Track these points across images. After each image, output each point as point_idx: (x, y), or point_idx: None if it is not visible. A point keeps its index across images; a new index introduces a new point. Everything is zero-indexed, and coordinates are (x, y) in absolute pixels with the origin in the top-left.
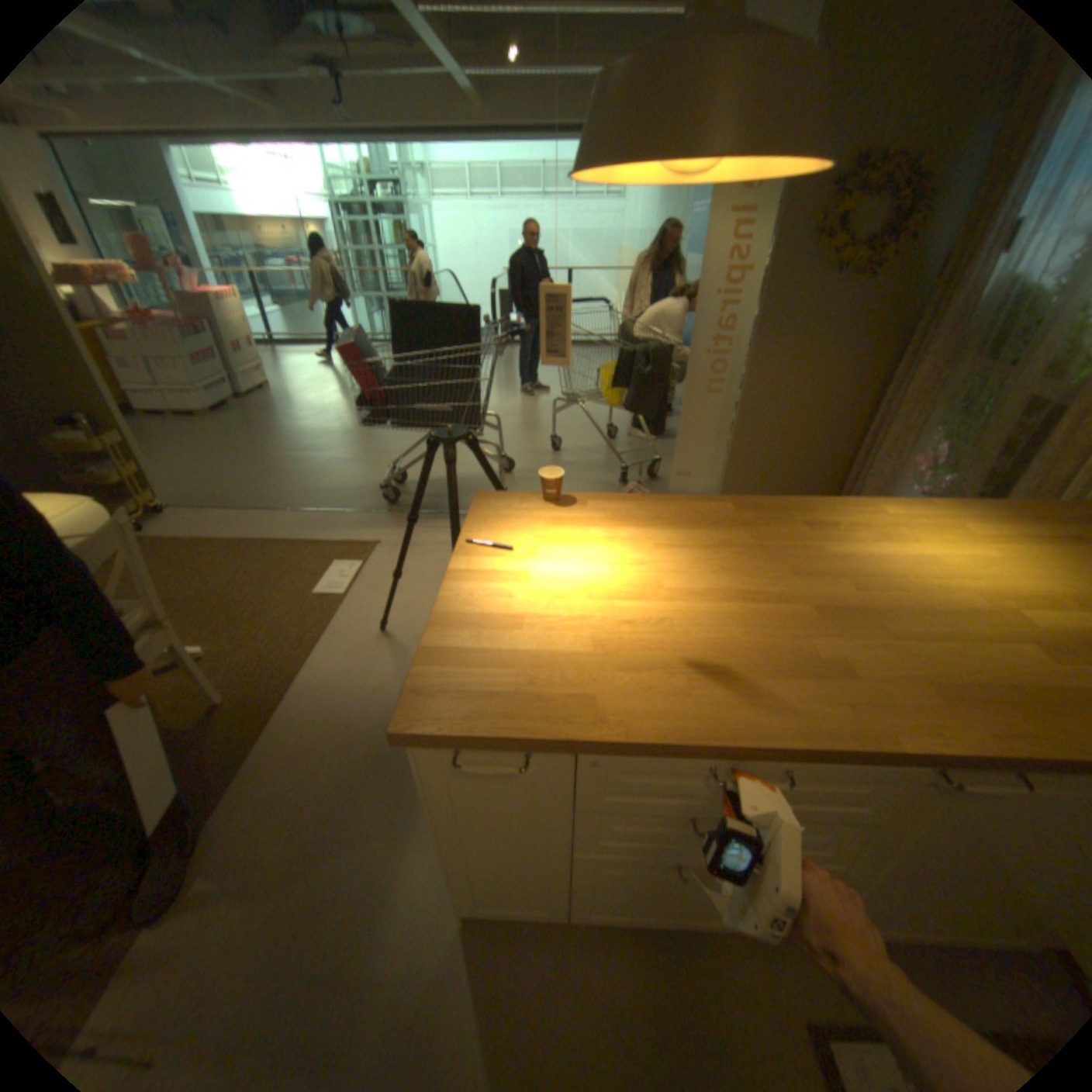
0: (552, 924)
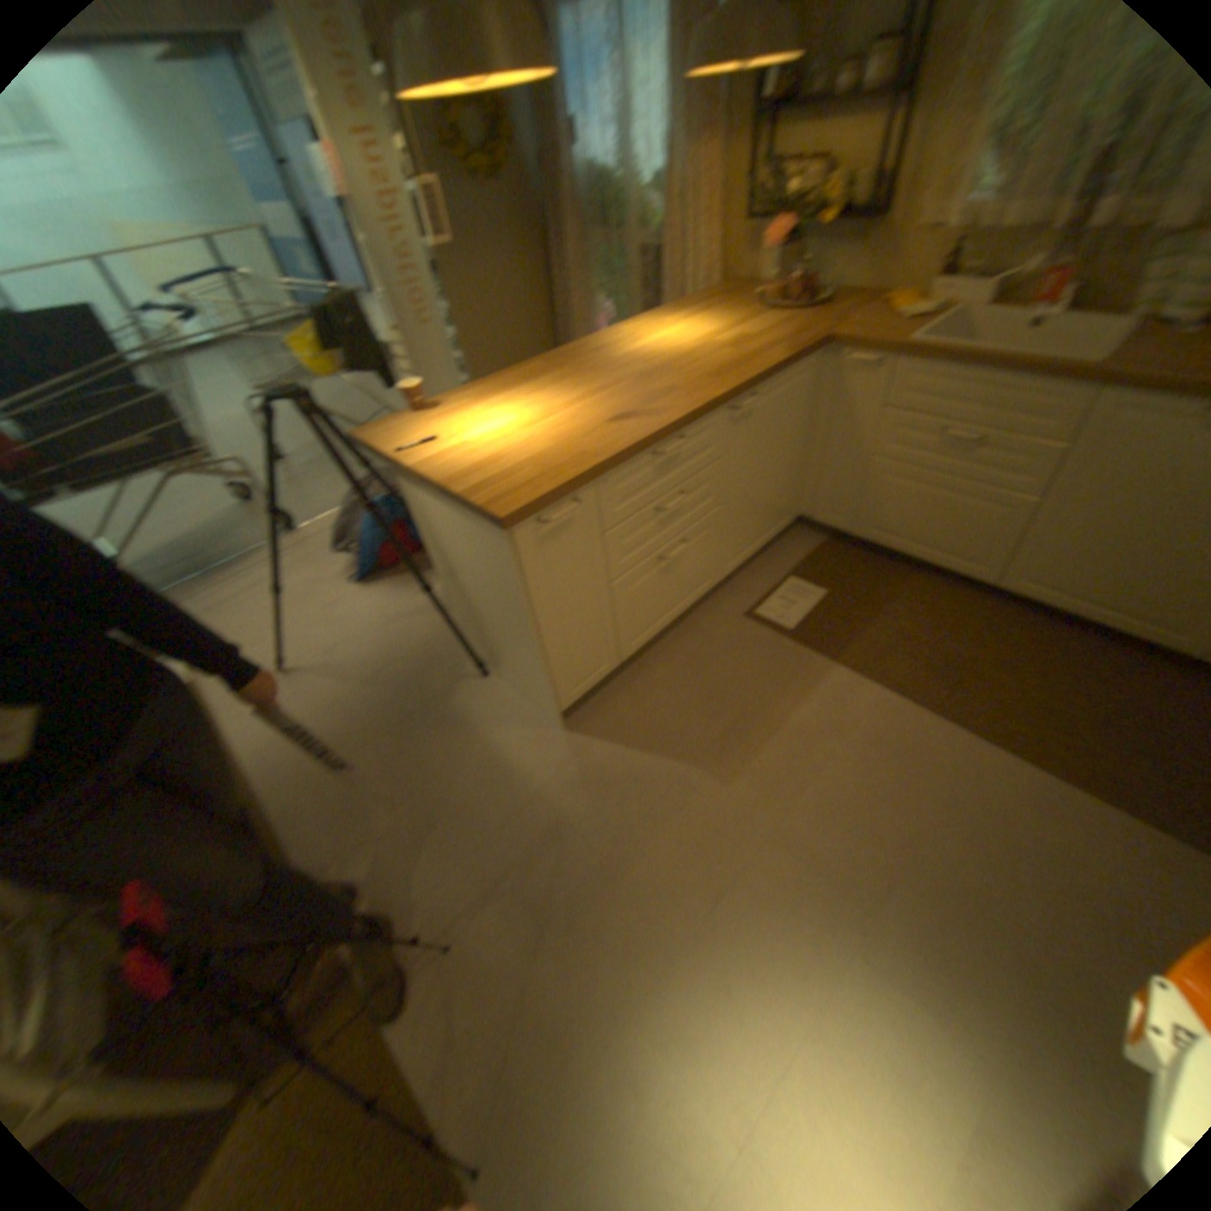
0: (613, 669)
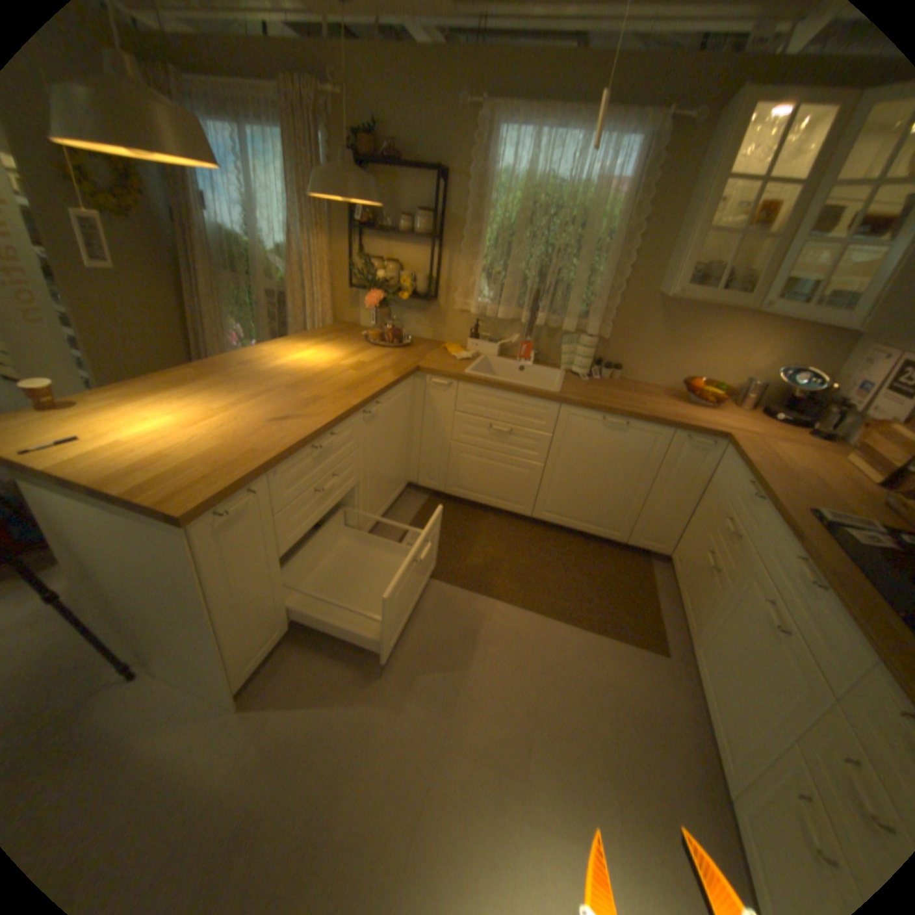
0: (281, 637)
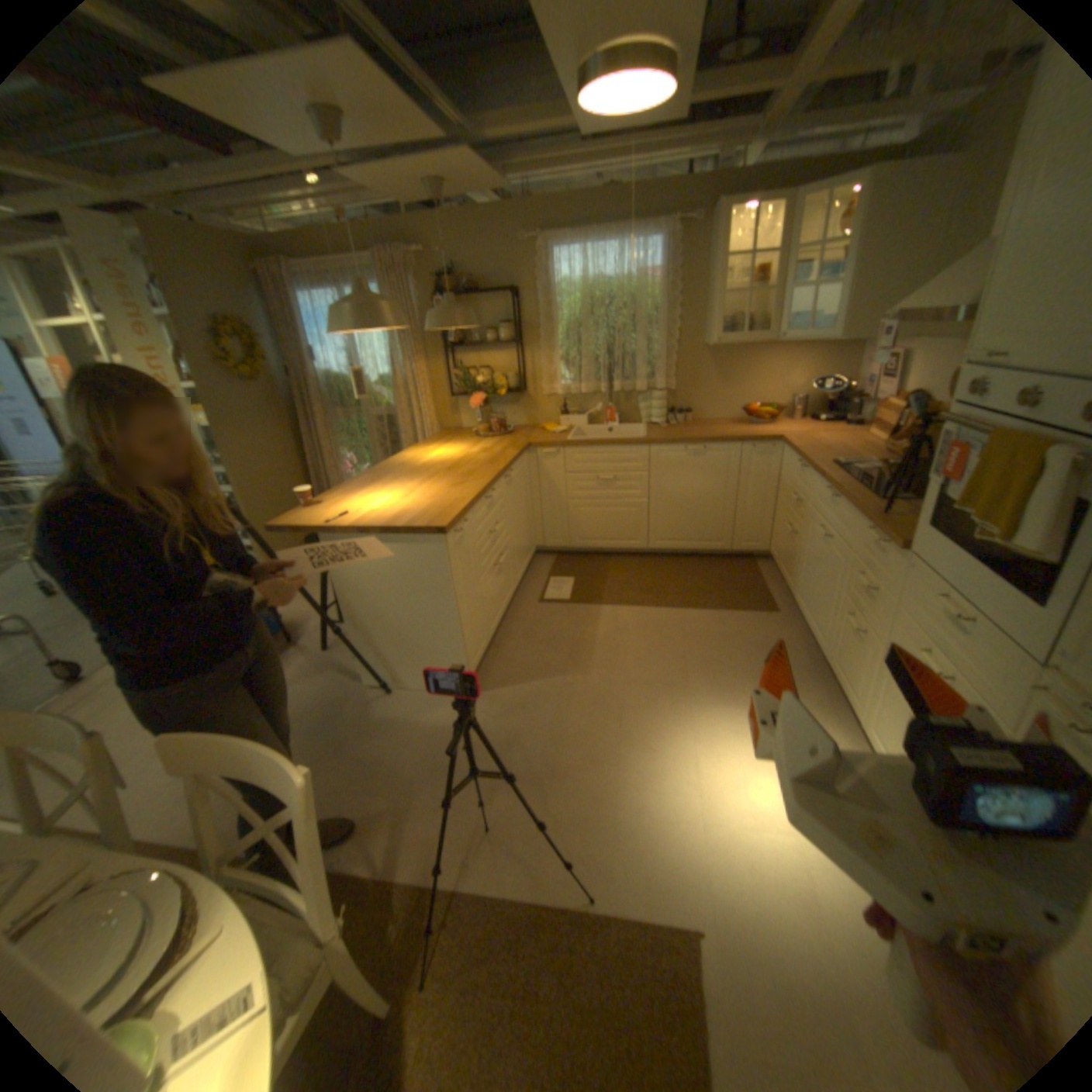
0: (484, 647)
